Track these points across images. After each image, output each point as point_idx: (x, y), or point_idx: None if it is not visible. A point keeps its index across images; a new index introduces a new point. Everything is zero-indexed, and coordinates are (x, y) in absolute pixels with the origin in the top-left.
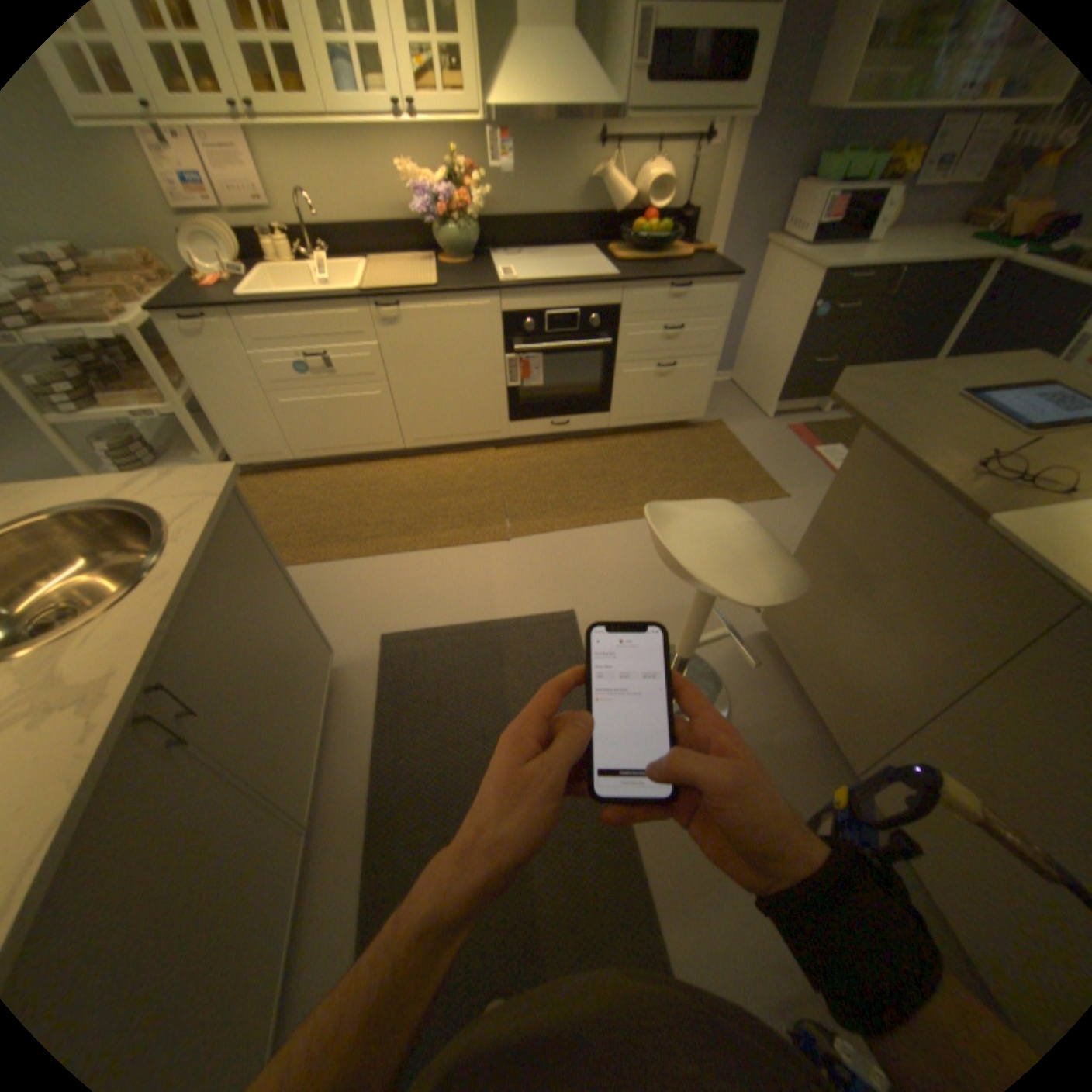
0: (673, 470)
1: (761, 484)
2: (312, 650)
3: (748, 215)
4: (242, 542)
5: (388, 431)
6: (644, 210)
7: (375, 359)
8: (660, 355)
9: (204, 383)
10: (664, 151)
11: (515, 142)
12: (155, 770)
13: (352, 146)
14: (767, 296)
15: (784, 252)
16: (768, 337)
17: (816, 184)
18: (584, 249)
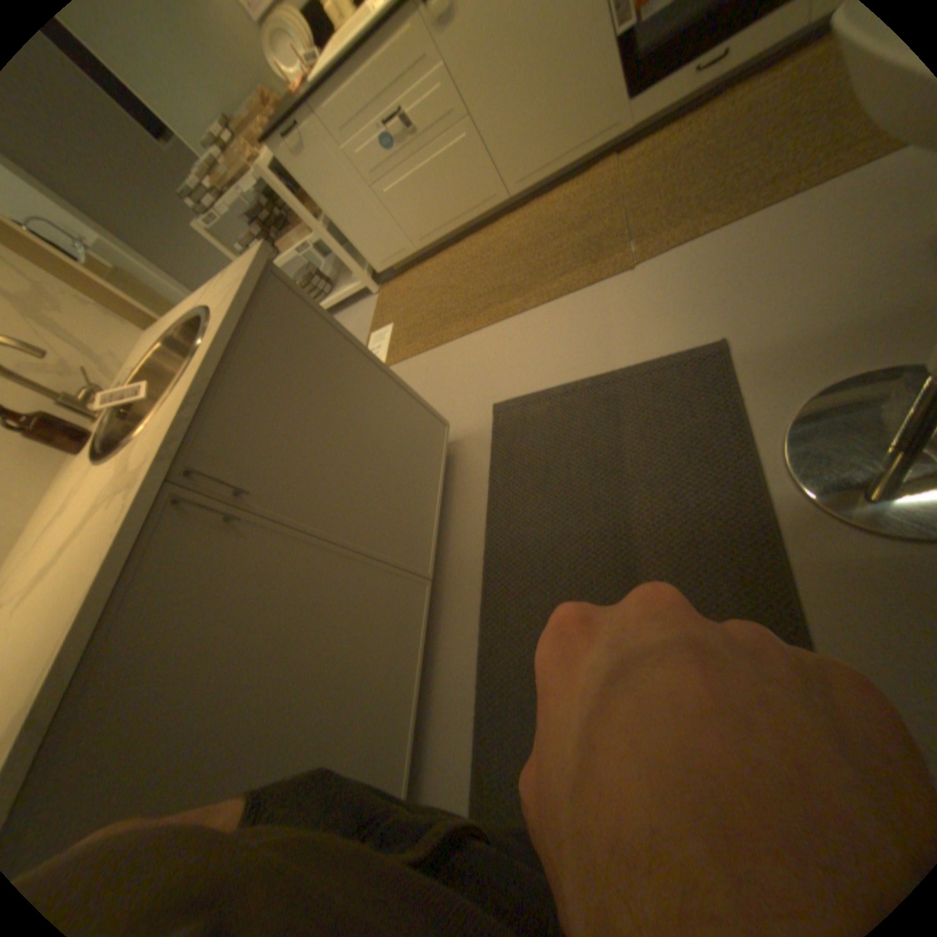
0: None
1: None
2: (416, 424)
3: None
4: (292, 324)
5: (486, 180)
6: None
7: (446, 85)
8: None
9: (325, 197)
10: None
11: None
12: (210, 540)
13: None
14: None
15: None
16: None
17: None
18: None
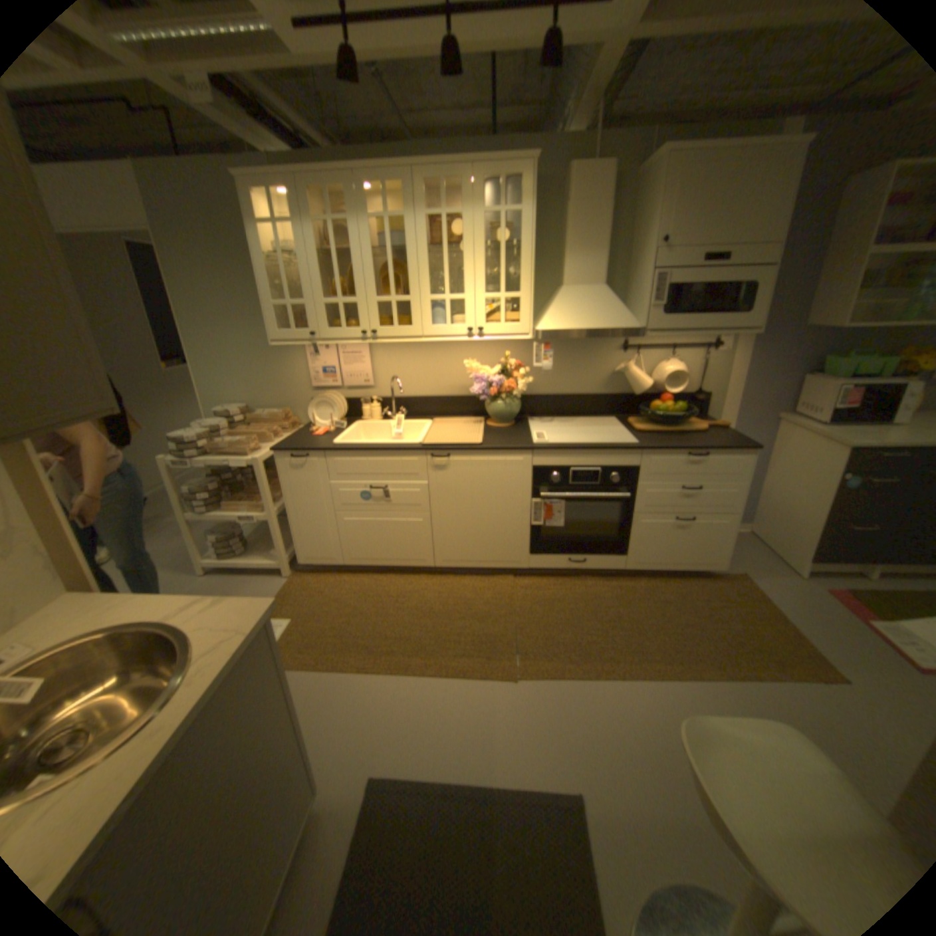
0: (698, 625)
1: (809, 660)
2: (291, 797)
3: (759, 399)
4: (254, 679)
5: (423, 550)
6: (660, 393)
7: (424, 494)
8: (679, 510)
9: (294, 500)
10: (677, 354)
11: (555, 349)
12: None
13: (437, 352)
14: (785, 463)
15: (799, 428)
16: (791, 500)
17: (825, 378)
18: (606, 419)
